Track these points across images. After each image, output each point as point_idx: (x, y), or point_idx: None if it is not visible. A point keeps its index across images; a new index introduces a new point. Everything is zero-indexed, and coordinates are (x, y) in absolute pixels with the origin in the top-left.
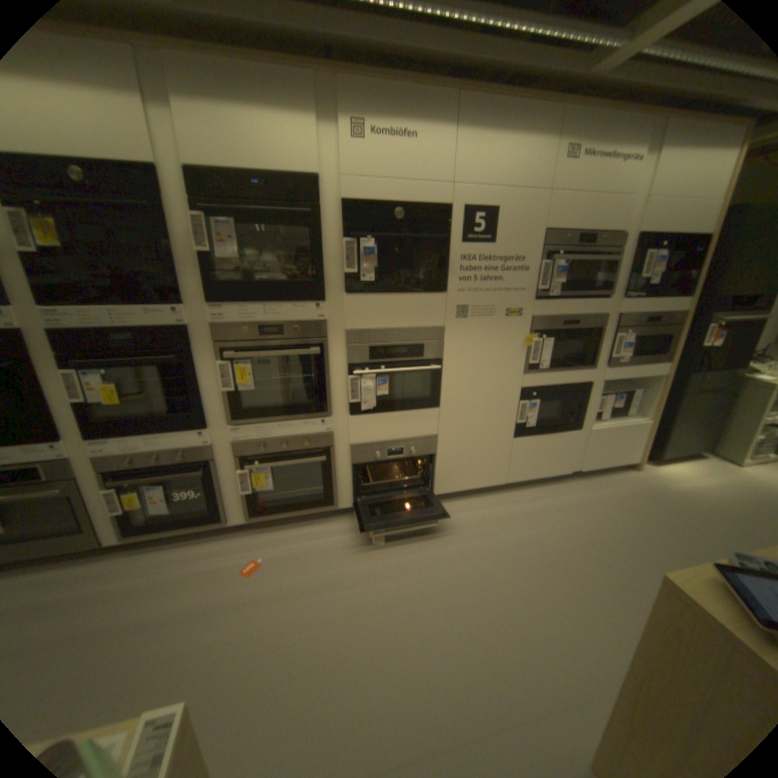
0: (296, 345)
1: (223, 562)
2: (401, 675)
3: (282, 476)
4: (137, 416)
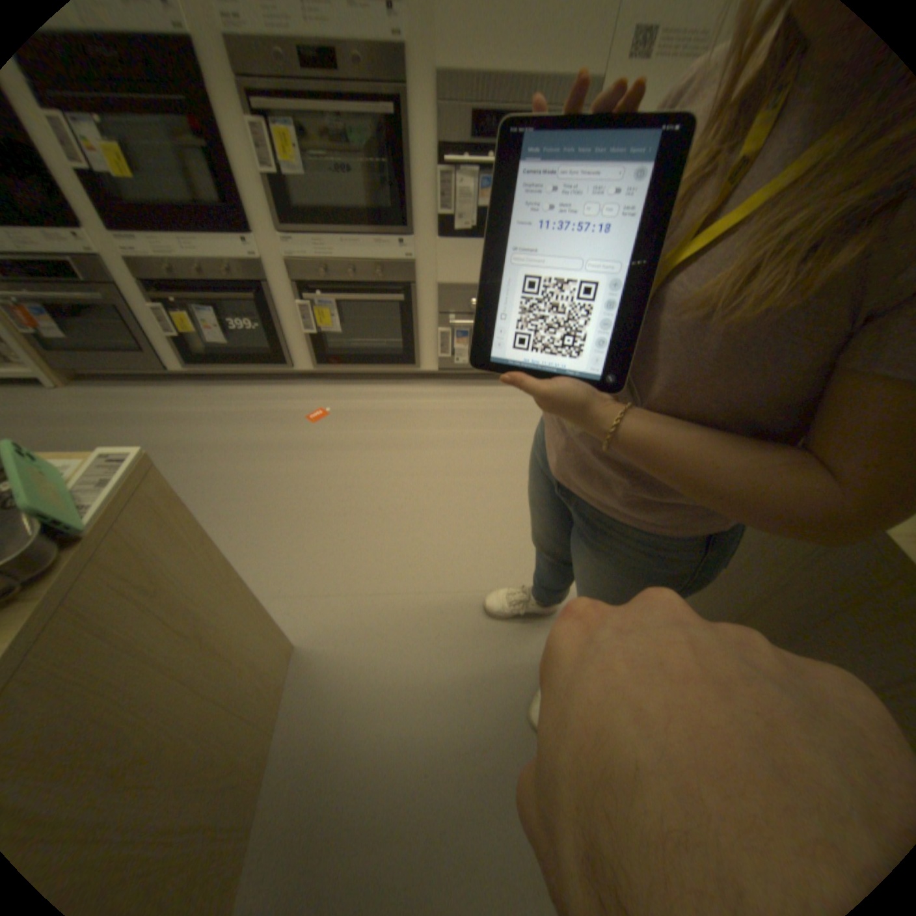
0: (358, 94)
1: (290, 404)
2: (457, 527)
3: (354, 317)
4: (165, 204)
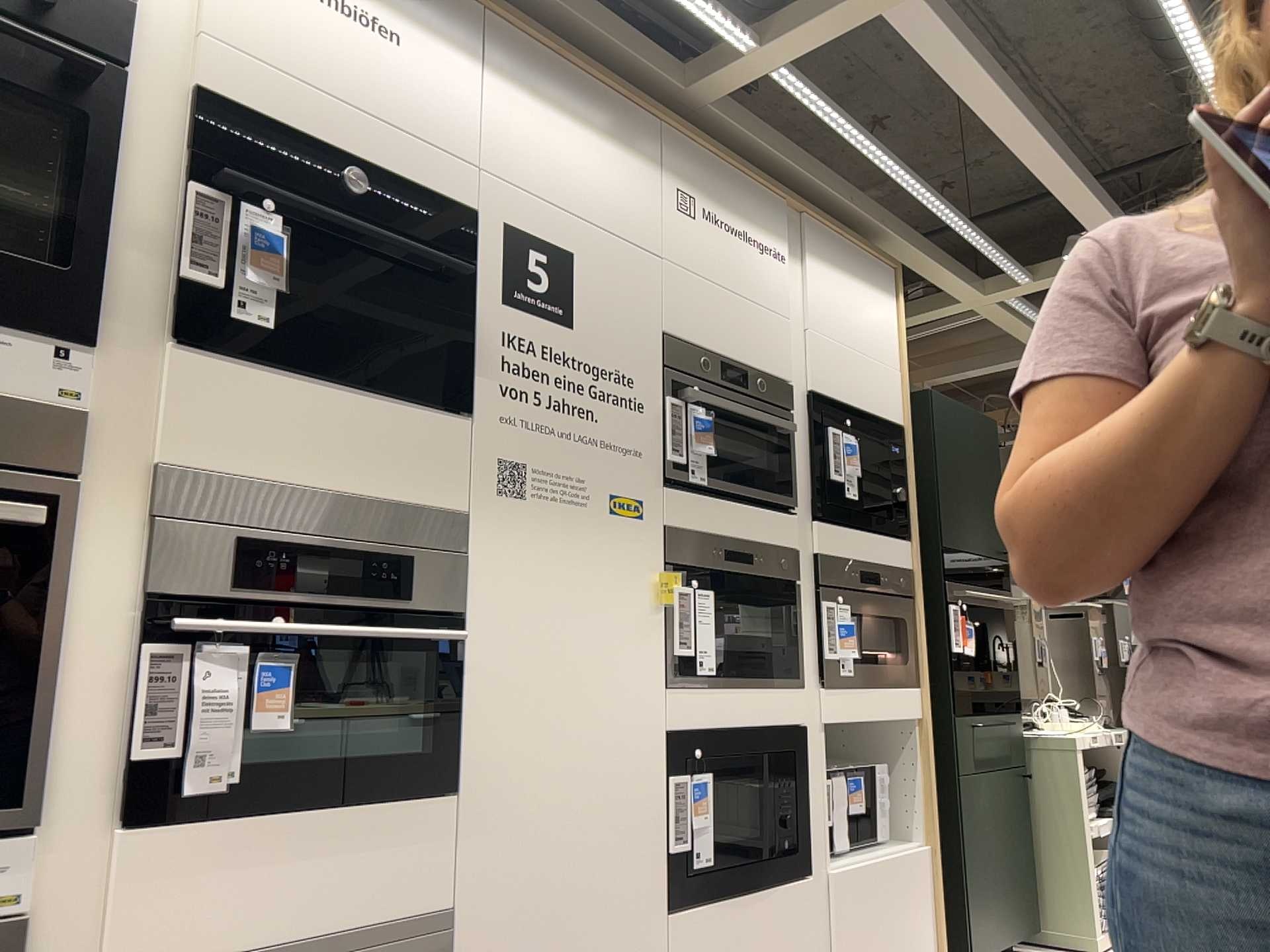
0: None
1: None
2: None
3: None
4: None
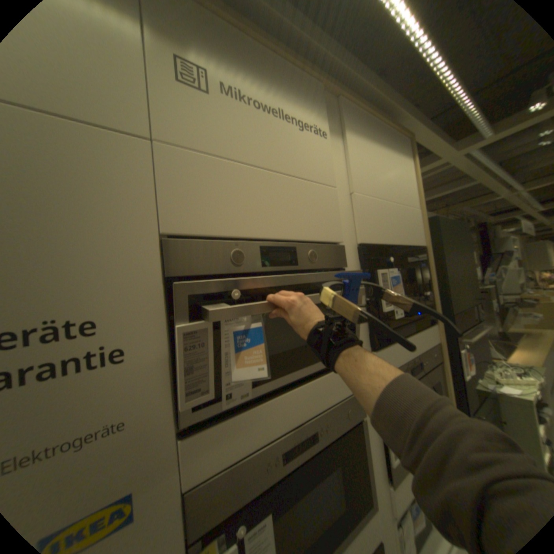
0: None
1: None
2: None
3: None
4: None
